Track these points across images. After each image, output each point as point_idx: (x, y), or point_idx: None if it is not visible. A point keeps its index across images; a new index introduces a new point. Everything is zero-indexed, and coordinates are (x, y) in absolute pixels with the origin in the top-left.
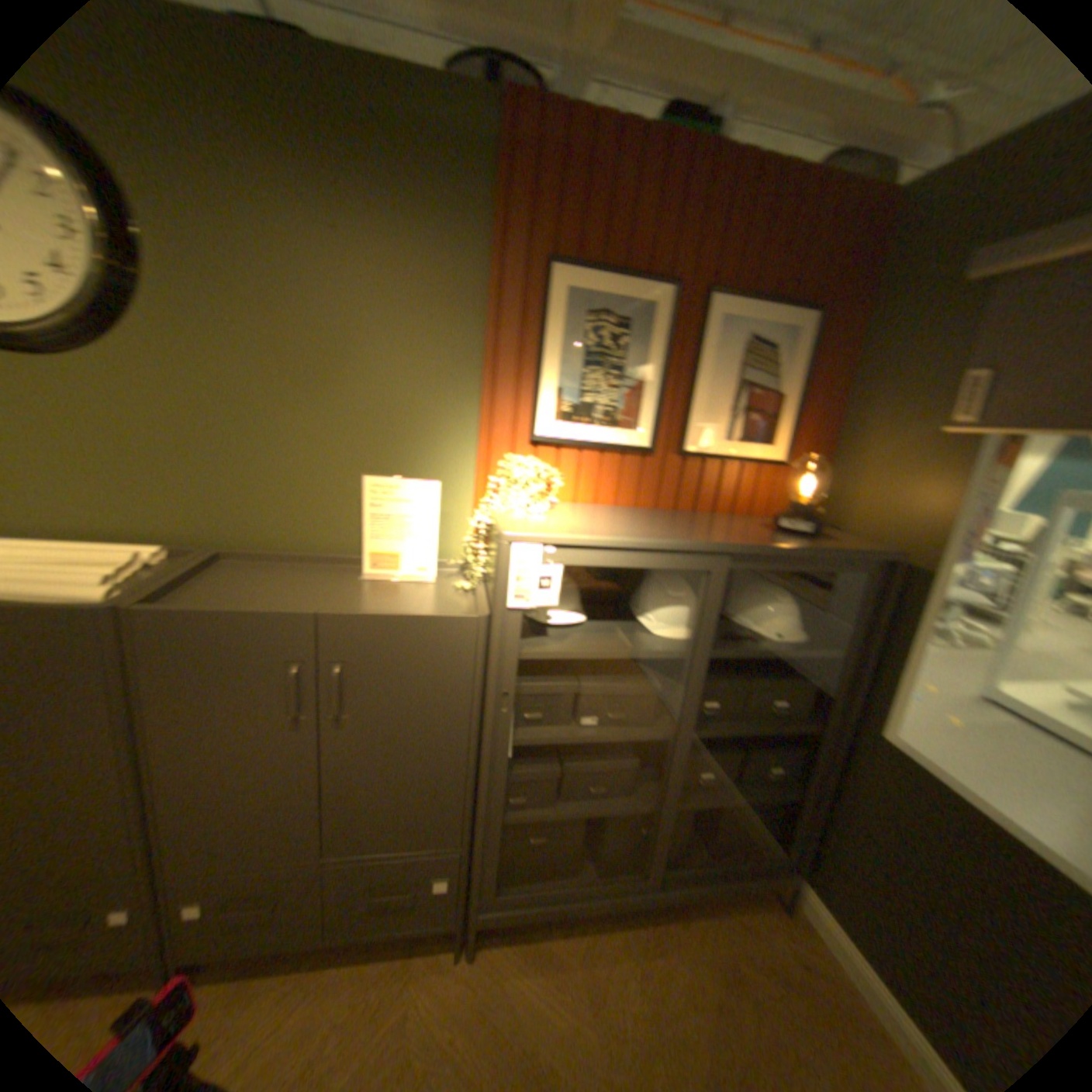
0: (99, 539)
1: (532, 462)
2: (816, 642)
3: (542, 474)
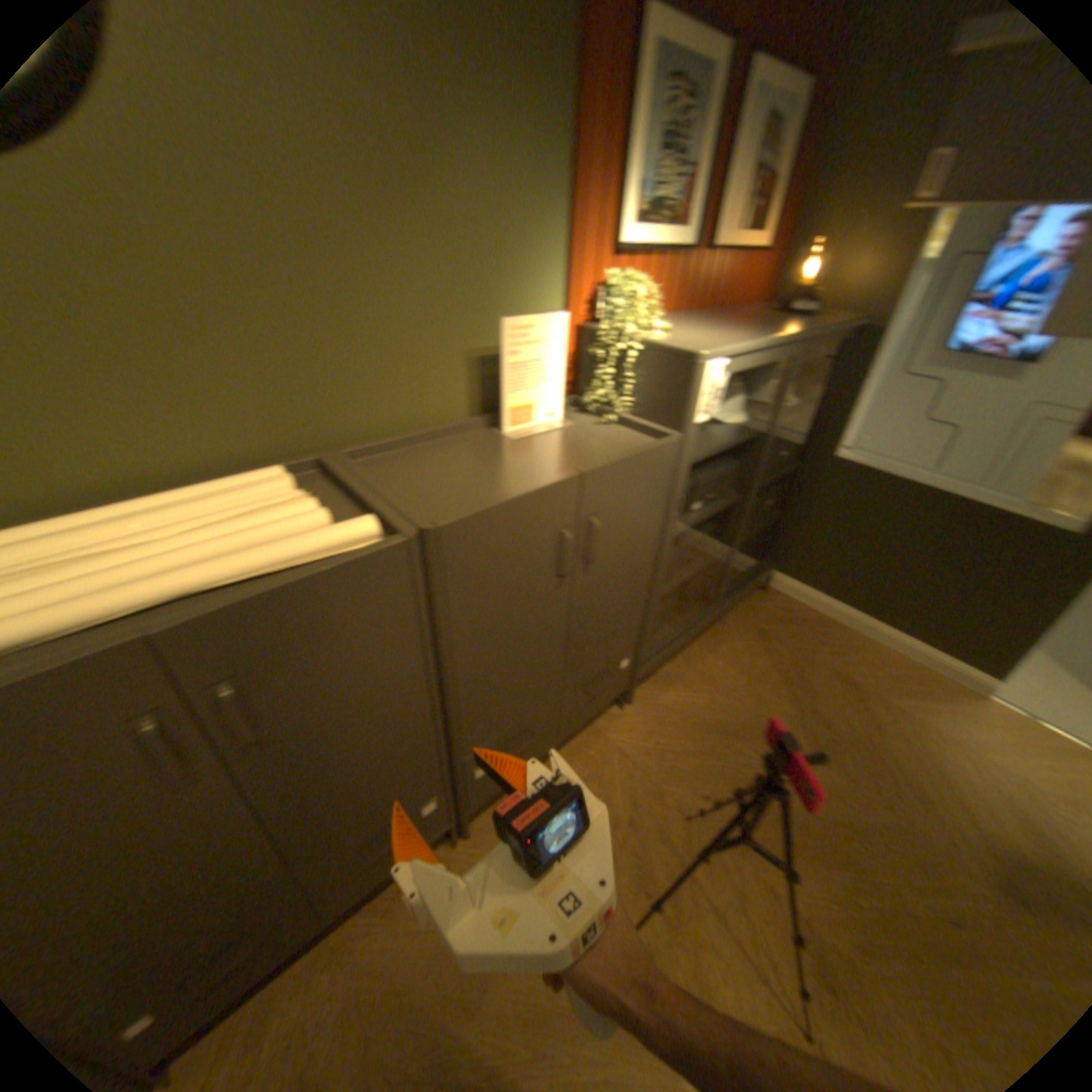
0: (176, 479)
1: (639, 275)
2: (800, 401)
3: (654, 288)
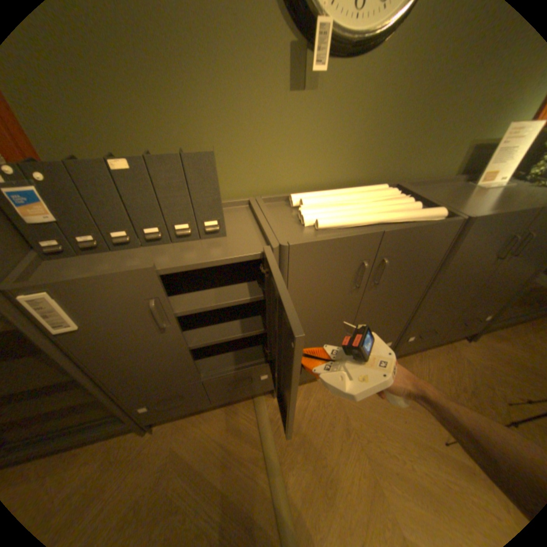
0: (347, 184)
1: None
2: None
3: None
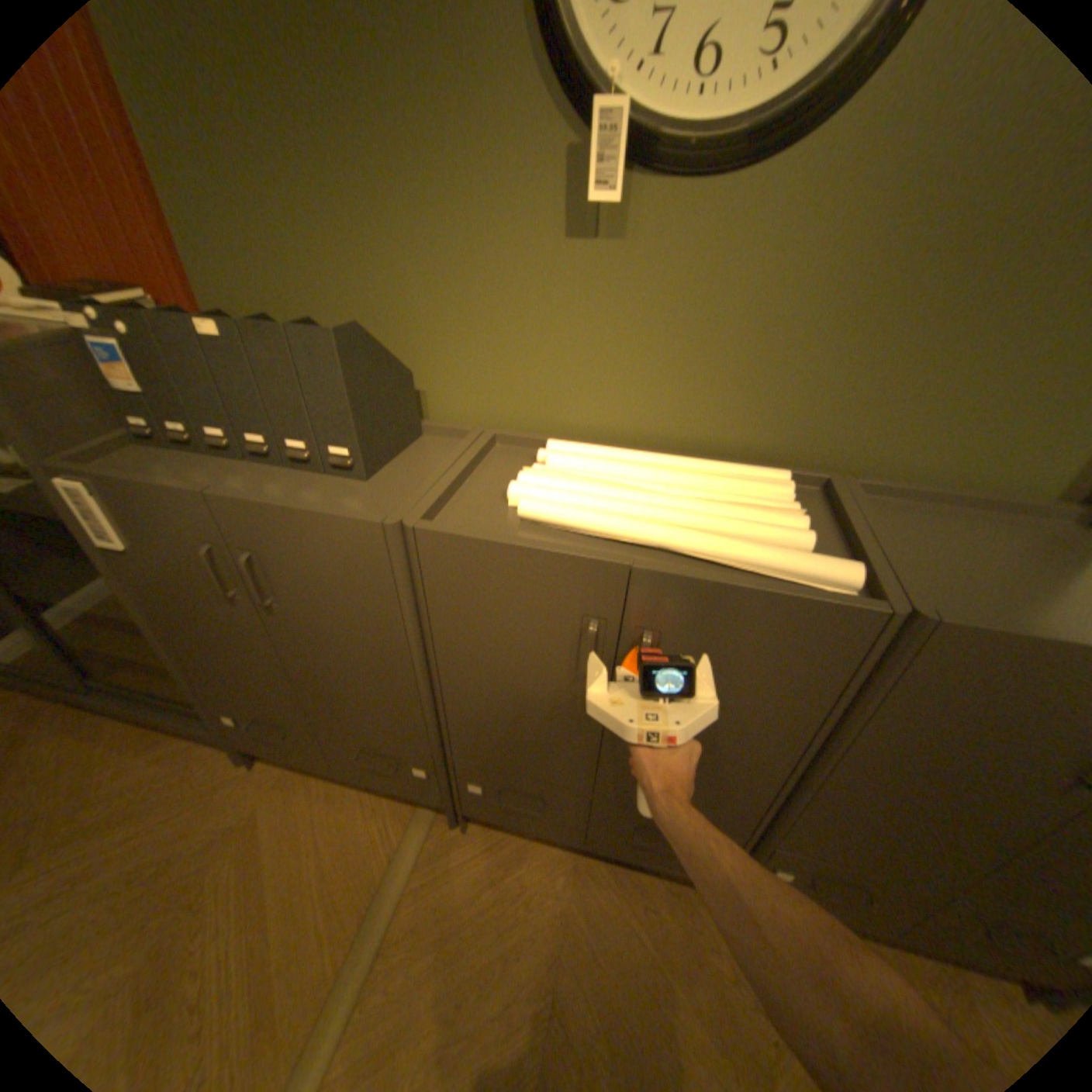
0: (698, 449)
1: None
2: None
3: None
